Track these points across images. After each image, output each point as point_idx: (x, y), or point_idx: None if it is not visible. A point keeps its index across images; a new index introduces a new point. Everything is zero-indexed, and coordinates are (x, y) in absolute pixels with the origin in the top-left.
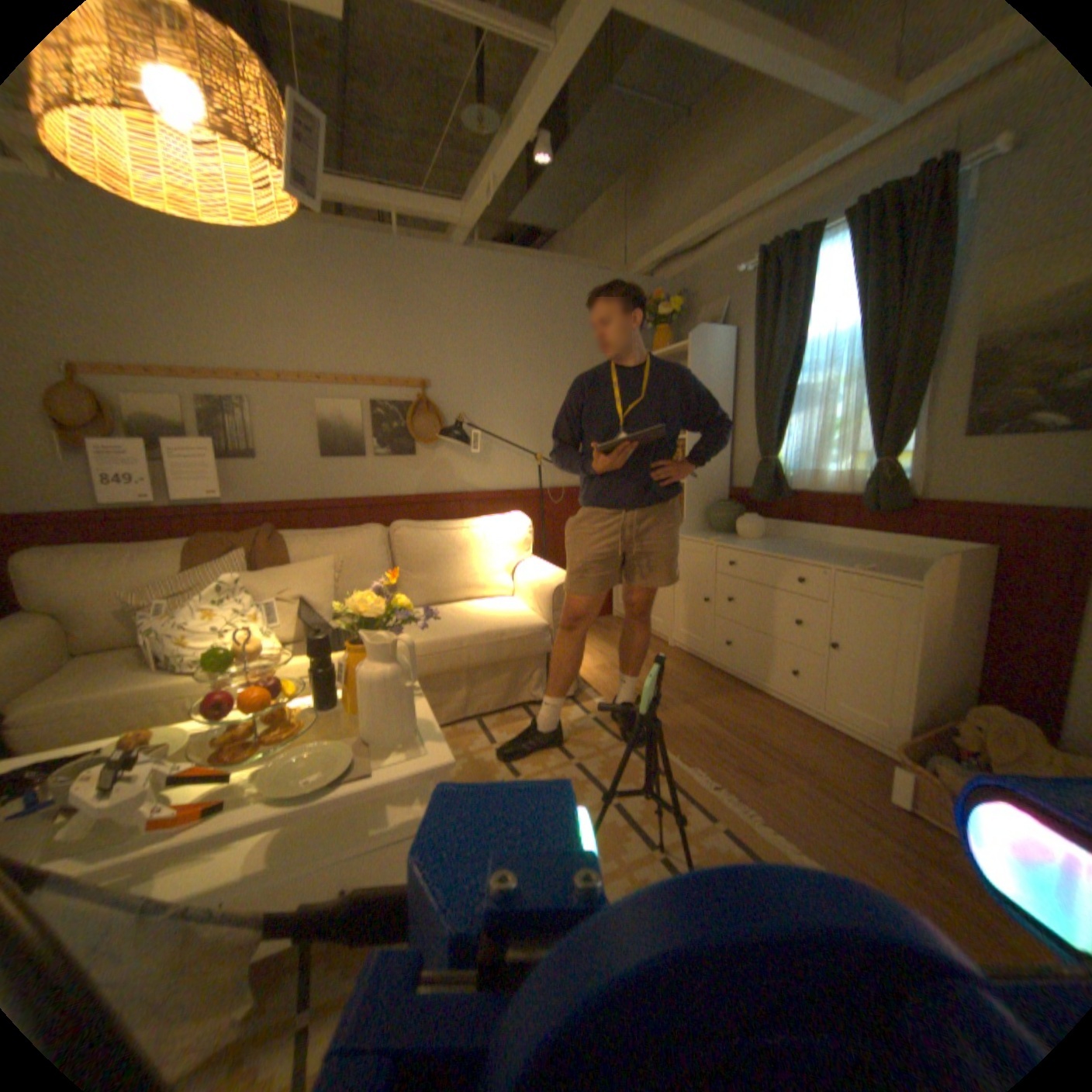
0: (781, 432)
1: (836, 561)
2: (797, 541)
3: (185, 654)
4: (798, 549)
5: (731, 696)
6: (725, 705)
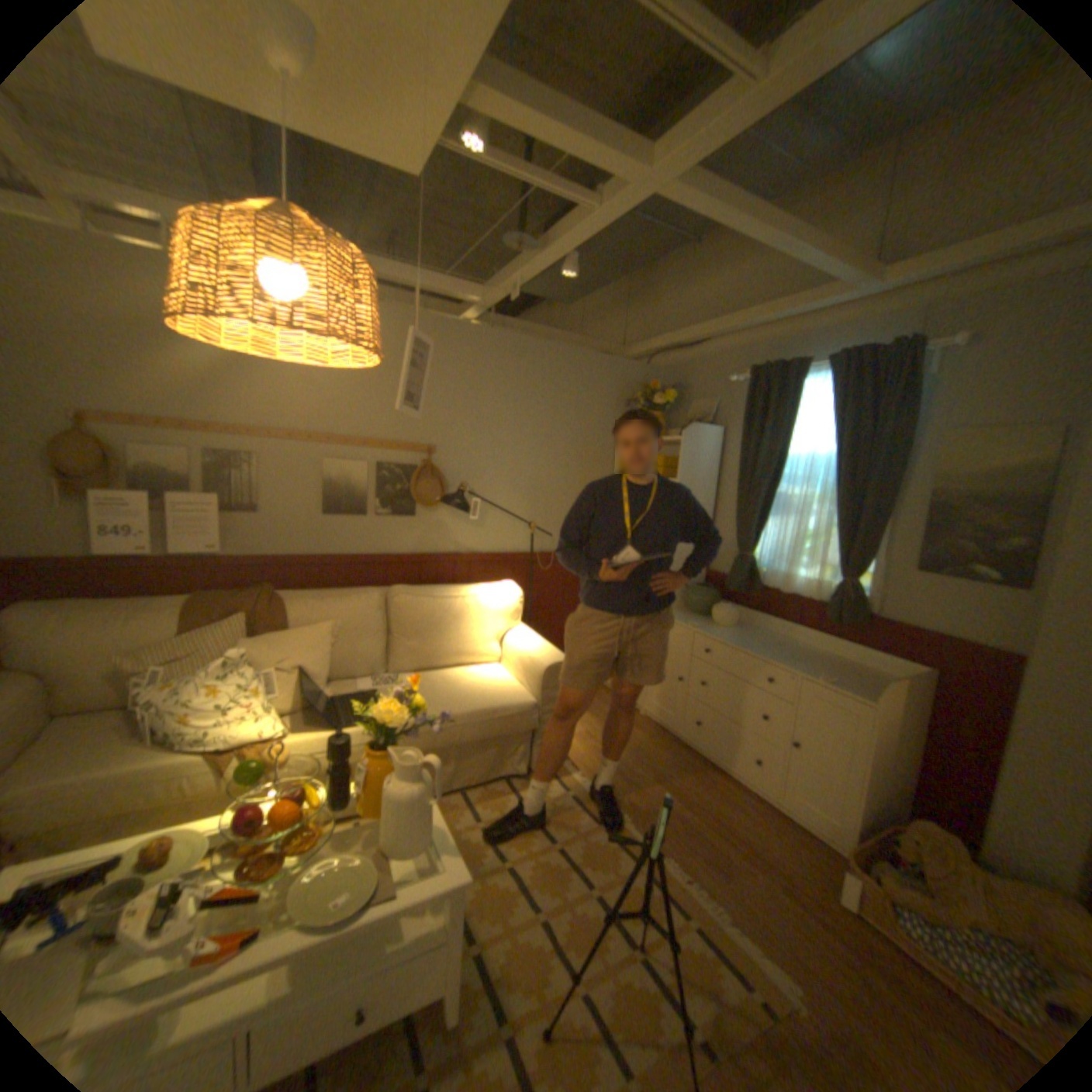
0: (758, 532)
1: (802, 667)
2: (765, 634)
3: (188, 735)
4: (768, 647)
5: (699, 777)
6: (693, 787)
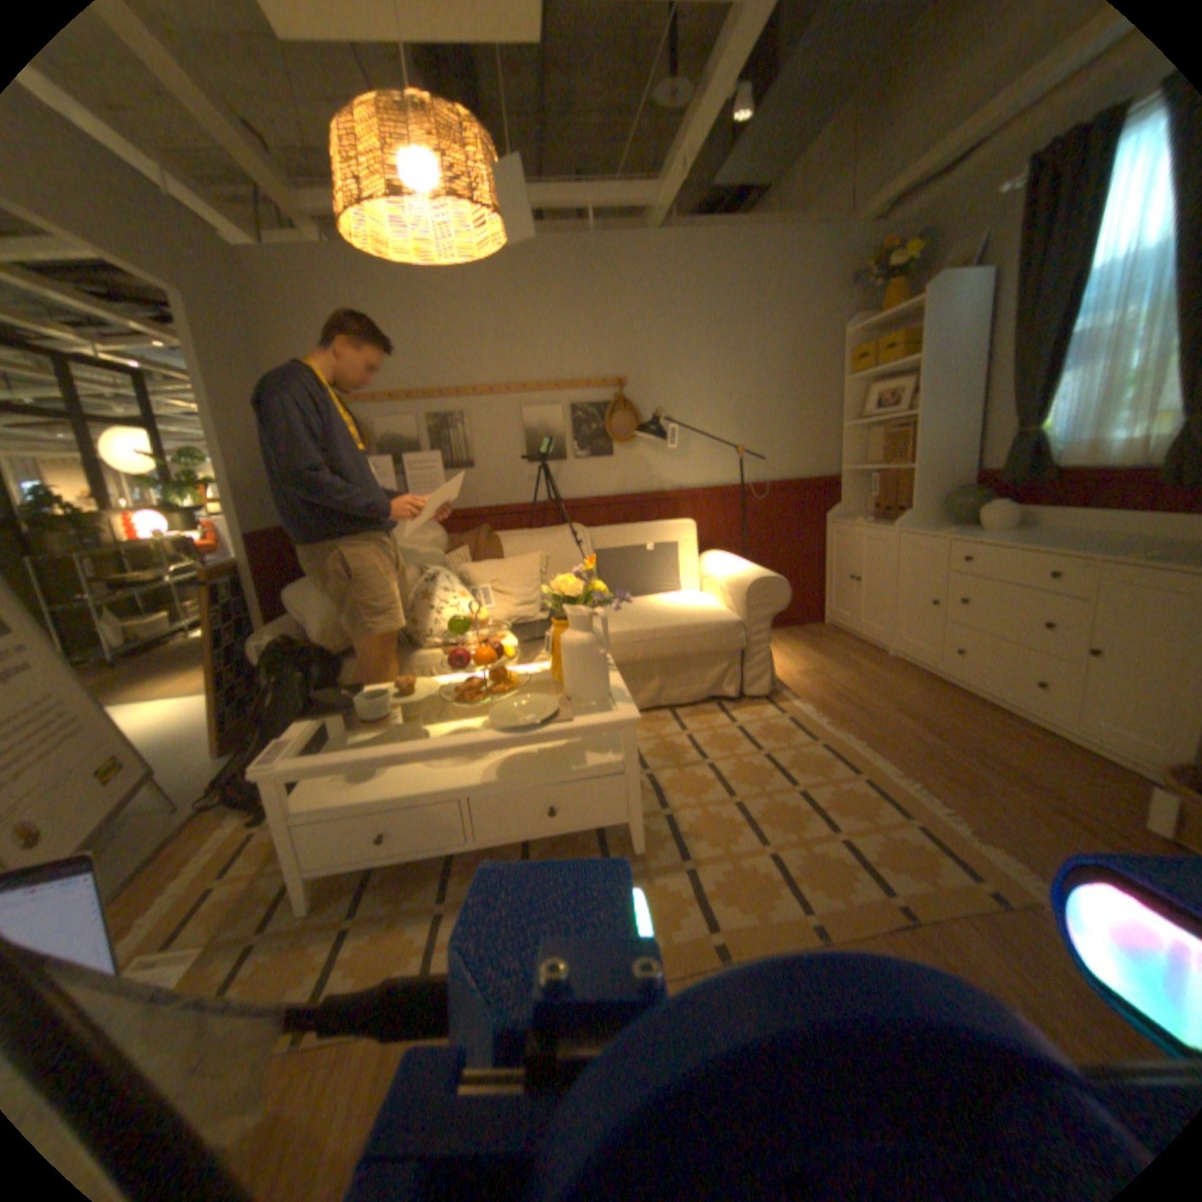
0: (1050, 395)
1: (1106, 550)
2: (1062, 531)
3: (430, 630)
4: (1058, 540)
5: (957, 709)
6: (947, 717)
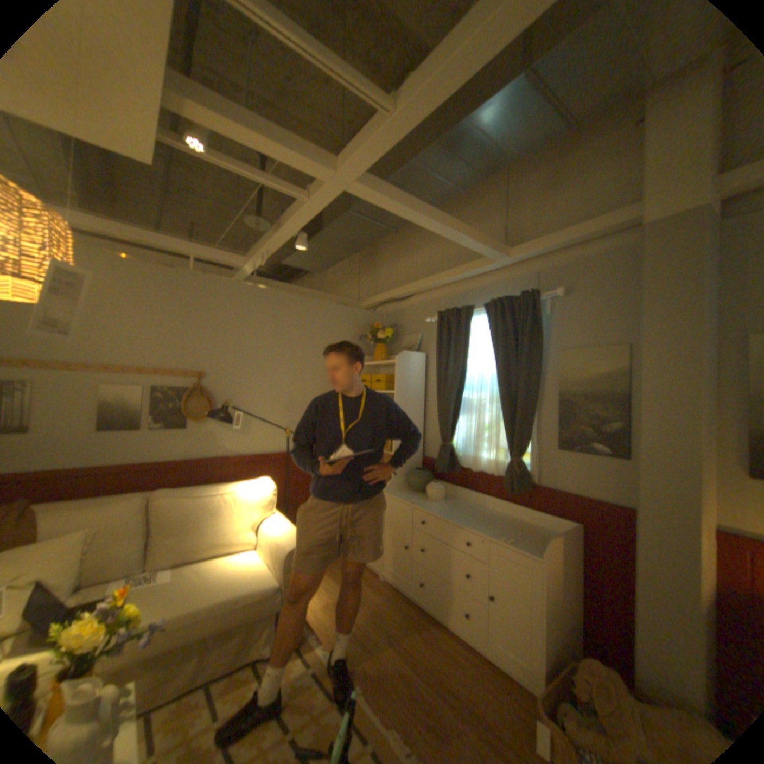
0: (453, 427)
1: (489, 531)
2: (465, 504)
3: None
4: (466, 516)
5: (423, 634)
6: (418, 646)
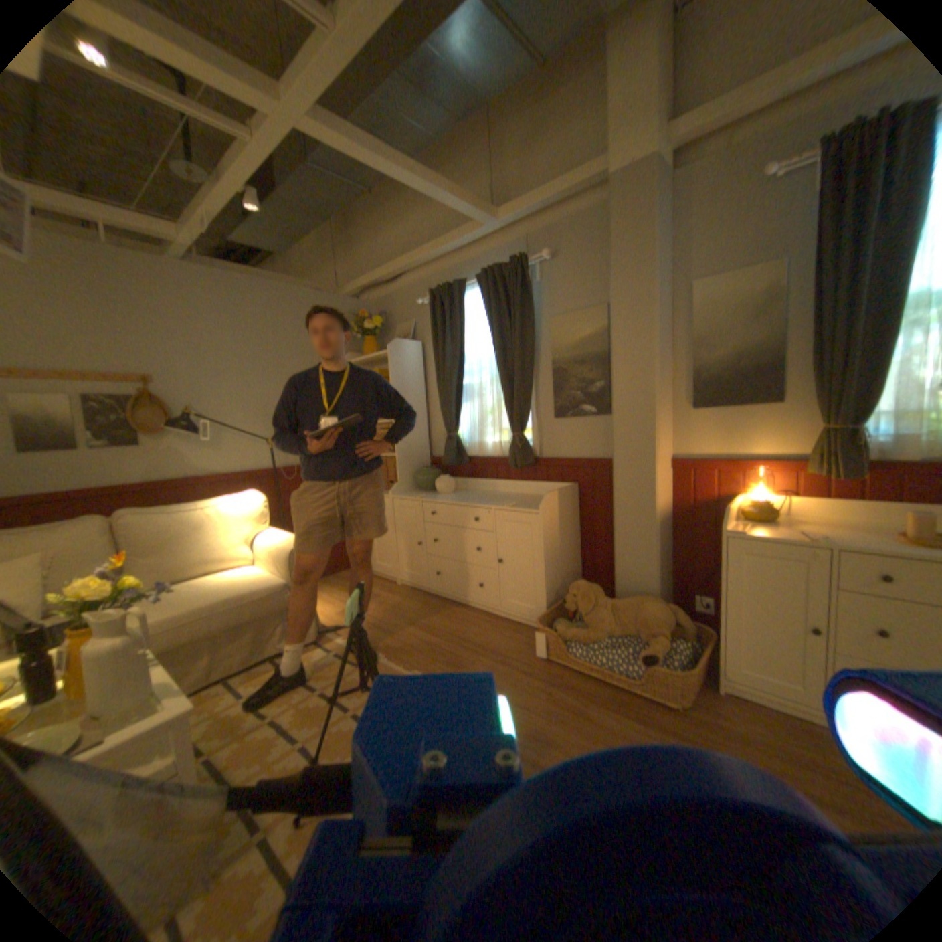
0: (458, 416)
1: (495, 503)
2: (475, 492)
3: None
4: (474, 498)
5: (442, 612)
6: (437, 620)
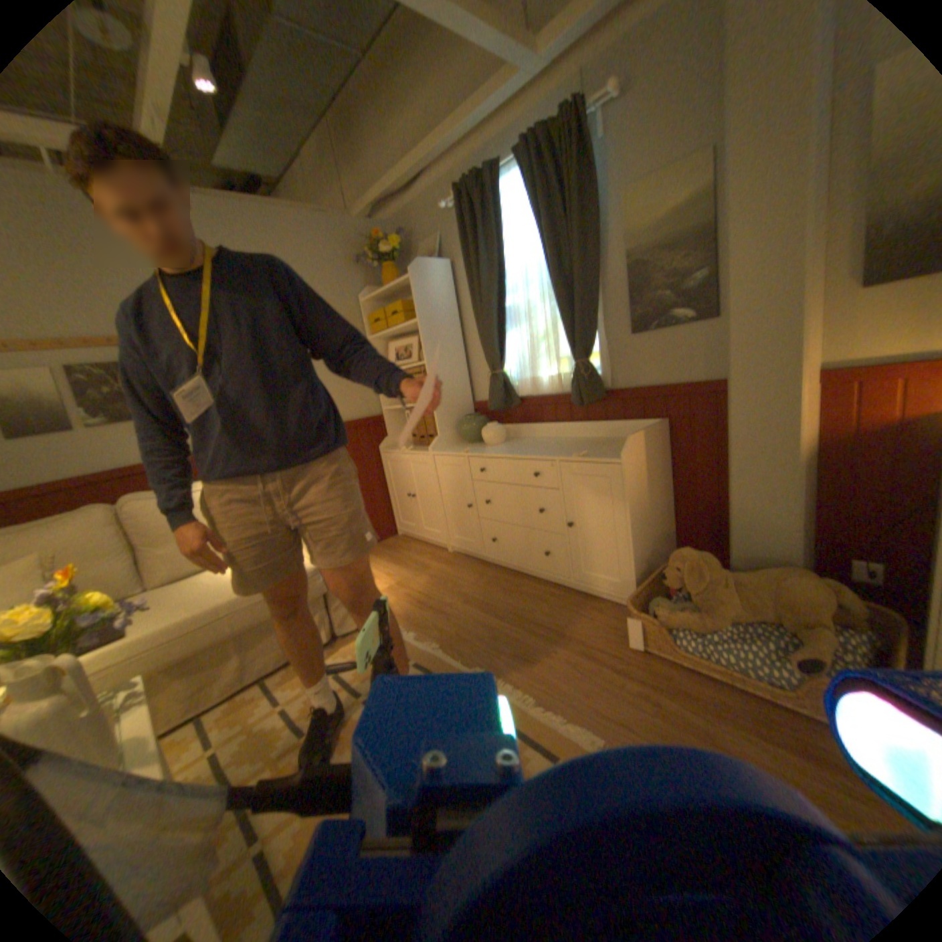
0: (502, 349)
1: (559, 452)
2: (531, 440)
3: None
4: (531, 448)
5: (502, 585)
6: (497, 596)
